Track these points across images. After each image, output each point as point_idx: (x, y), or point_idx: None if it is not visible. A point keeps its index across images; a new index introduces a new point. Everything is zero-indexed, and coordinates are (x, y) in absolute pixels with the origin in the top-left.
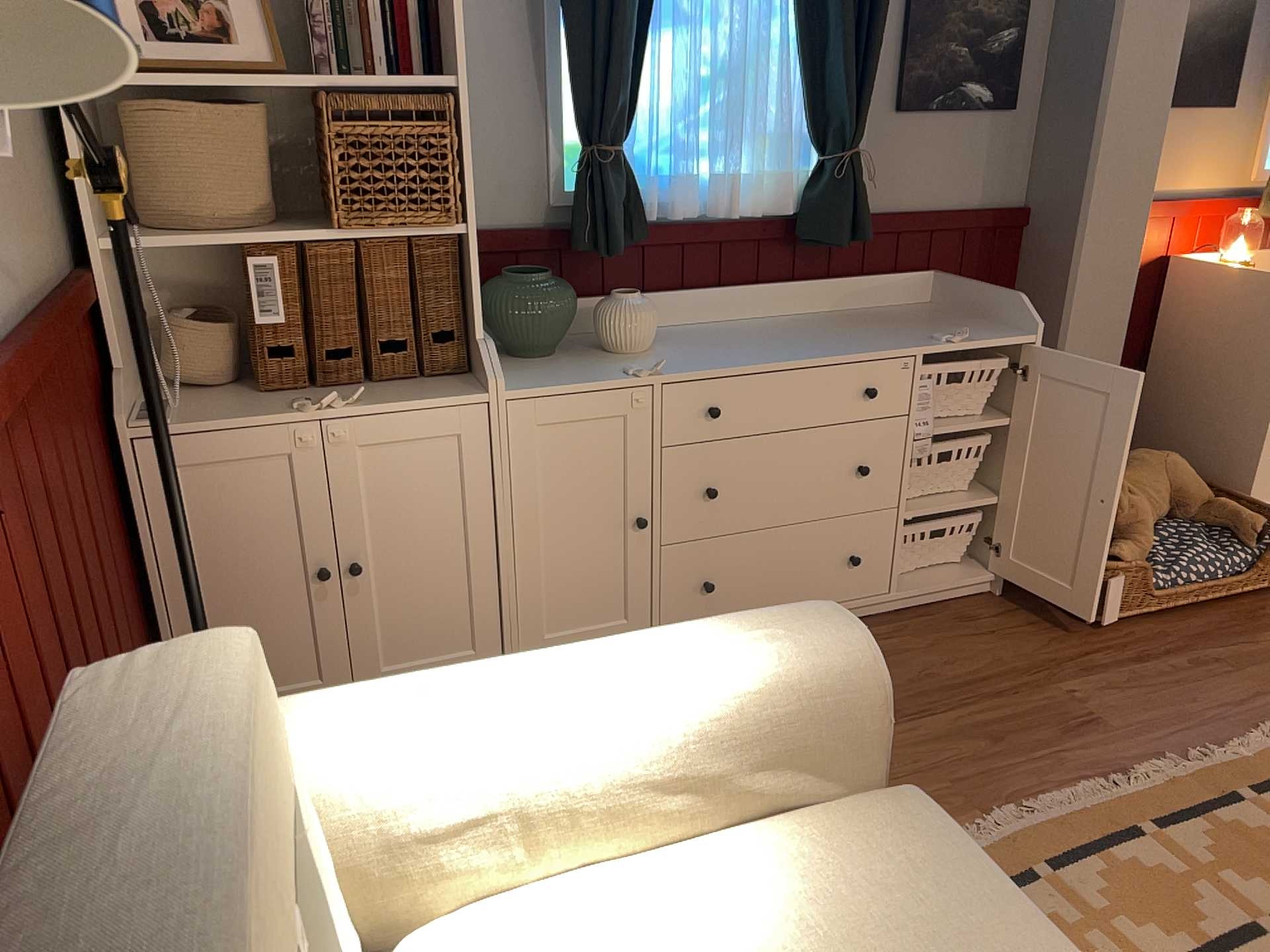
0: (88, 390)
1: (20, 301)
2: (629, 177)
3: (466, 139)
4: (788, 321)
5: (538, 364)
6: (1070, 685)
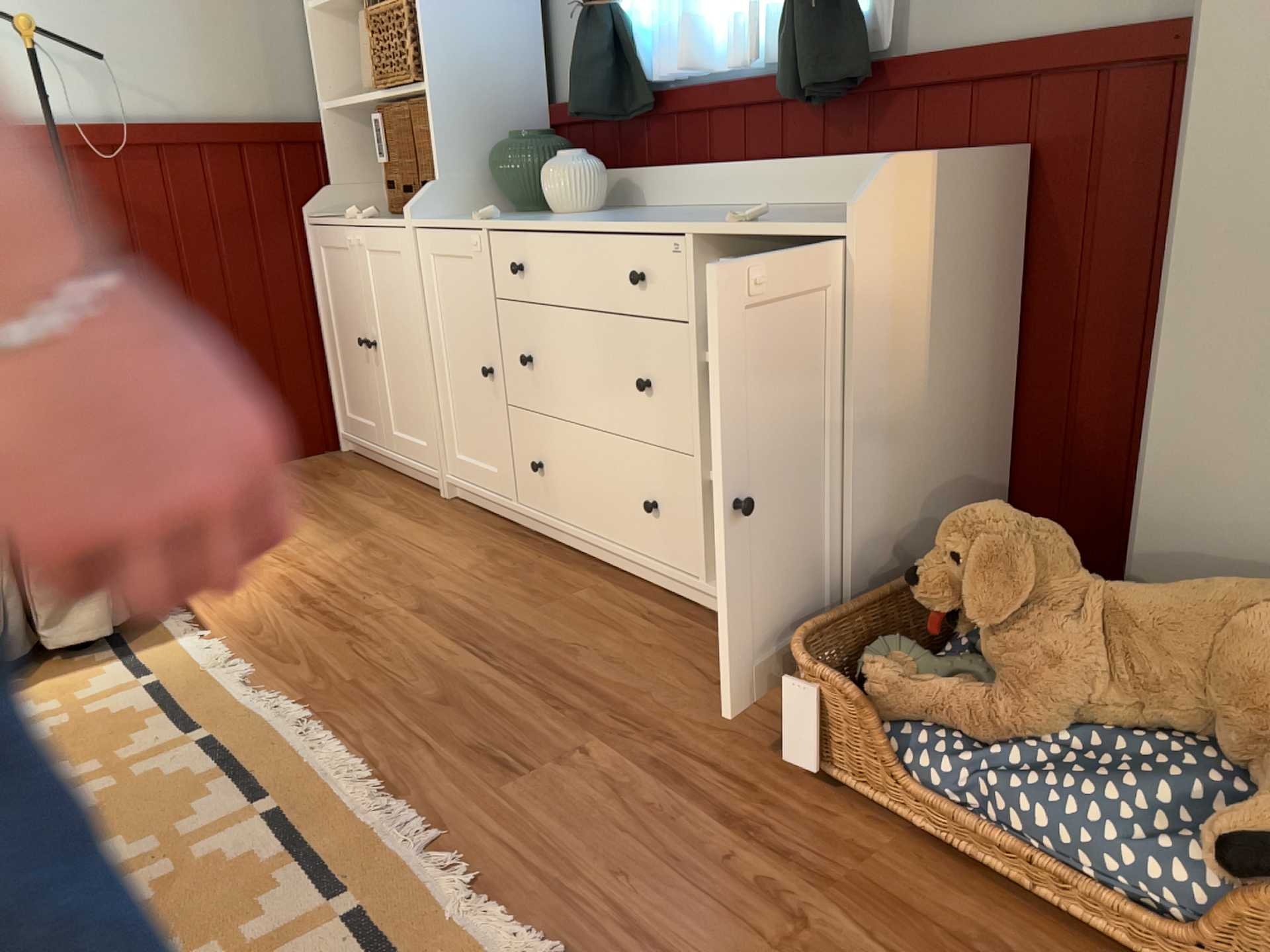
0: (280, 188)
1: (181, 119)
2: (617, 35)
3: (420, 10)
4: (769, 208)
5: (503, 215)
6: (606, 752)
